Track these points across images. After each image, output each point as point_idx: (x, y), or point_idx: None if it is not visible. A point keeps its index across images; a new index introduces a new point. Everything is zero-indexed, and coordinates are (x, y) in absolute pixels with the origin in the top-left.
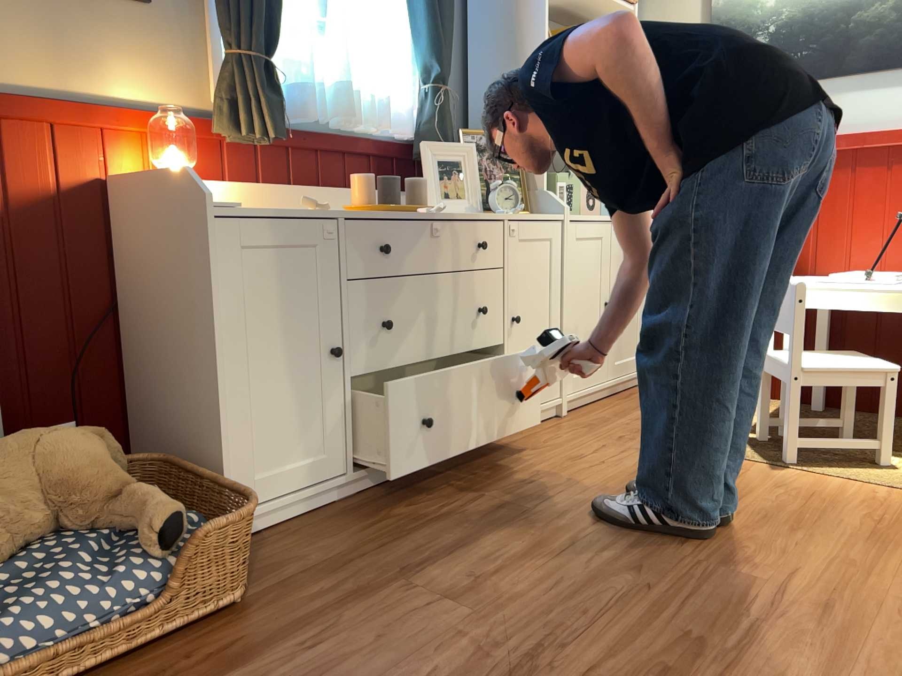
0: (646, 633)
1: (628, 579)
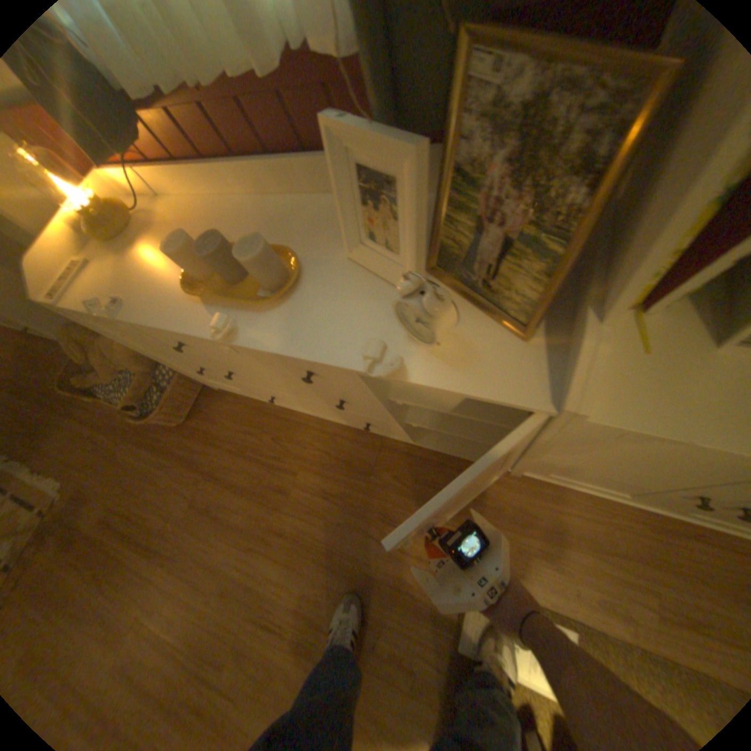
0: (173, 605)
1: (213, 591)
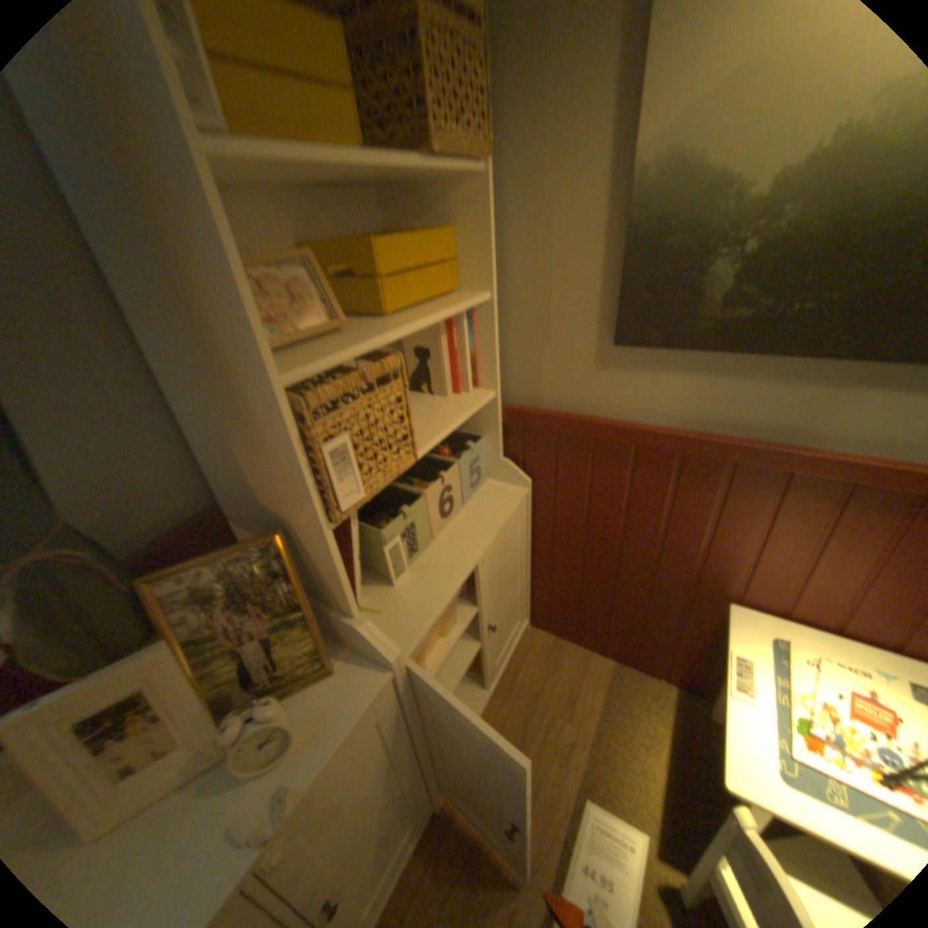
0: None
1: None
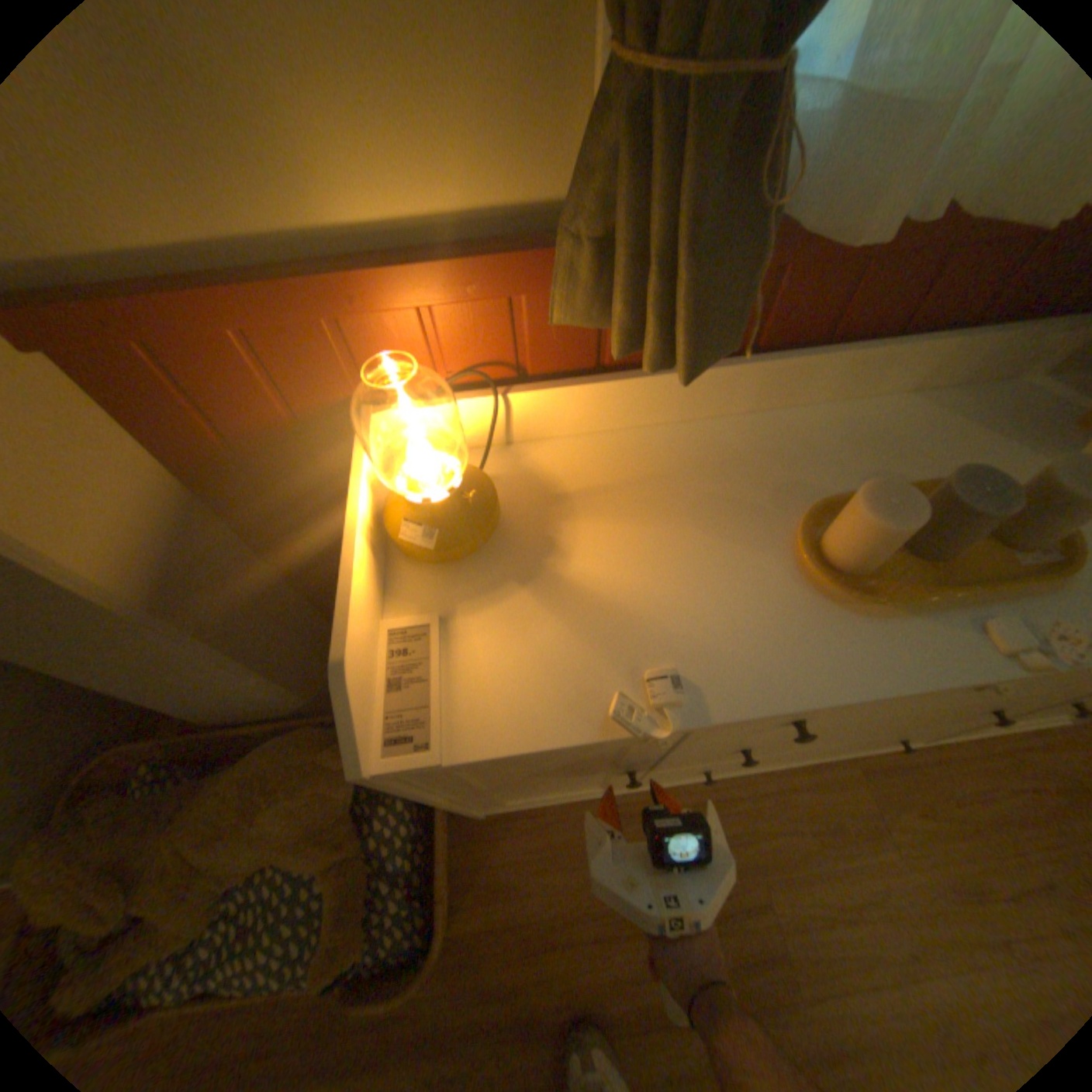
0: None
1: None
